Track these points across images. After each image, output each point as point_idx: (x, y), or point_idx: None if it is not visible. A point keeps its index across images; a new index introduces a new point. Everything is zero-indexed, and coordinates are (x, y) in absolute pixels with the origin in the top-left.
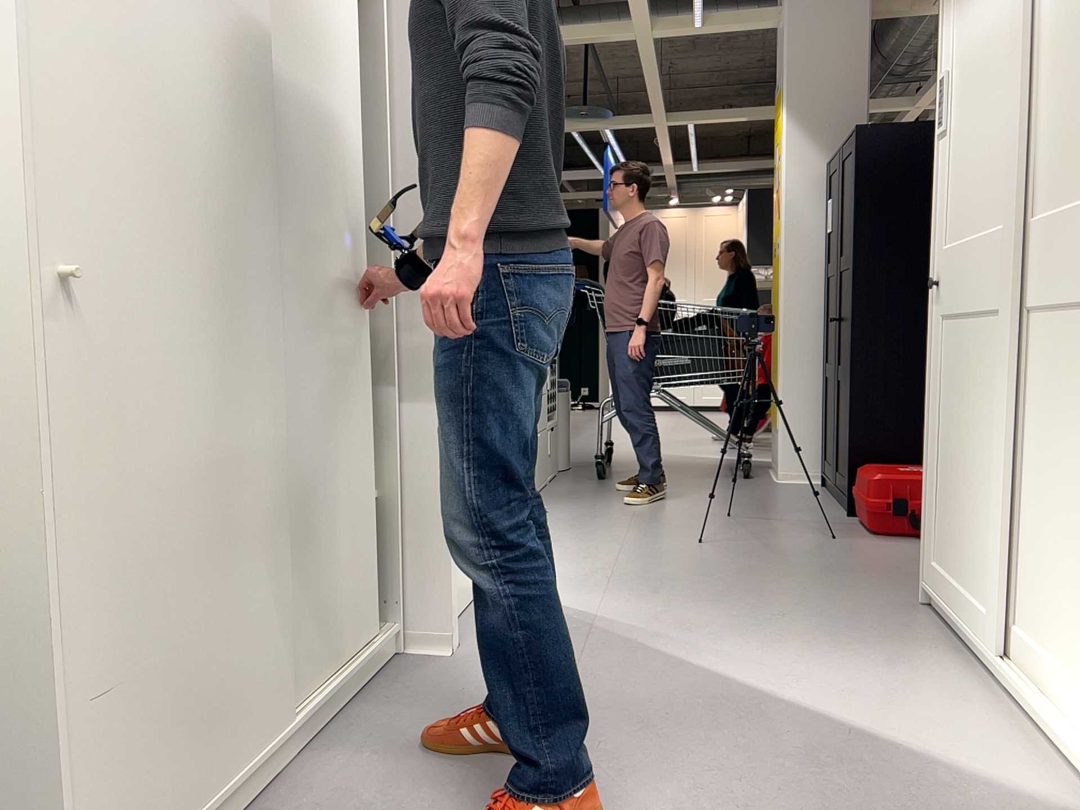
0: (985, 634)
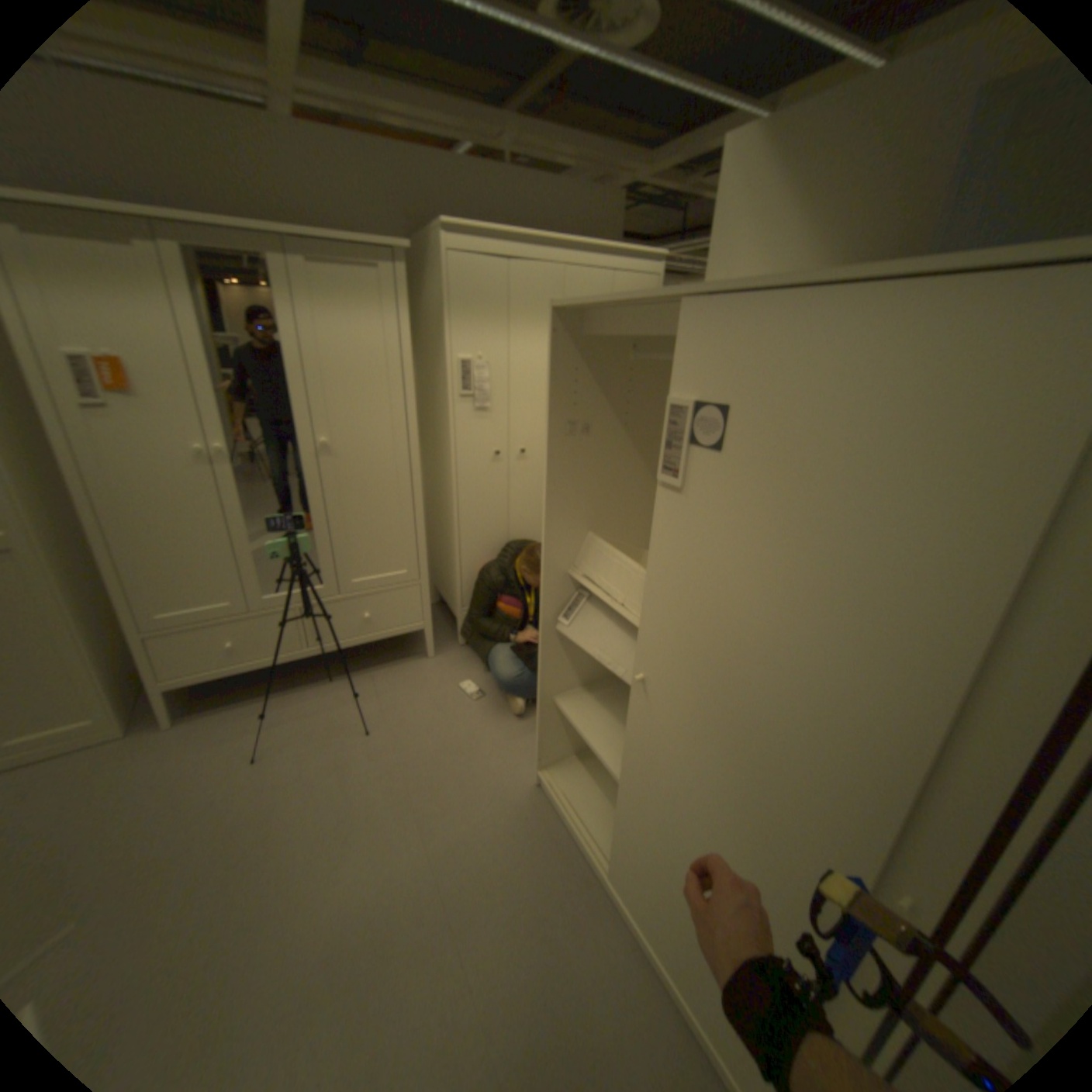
0: None
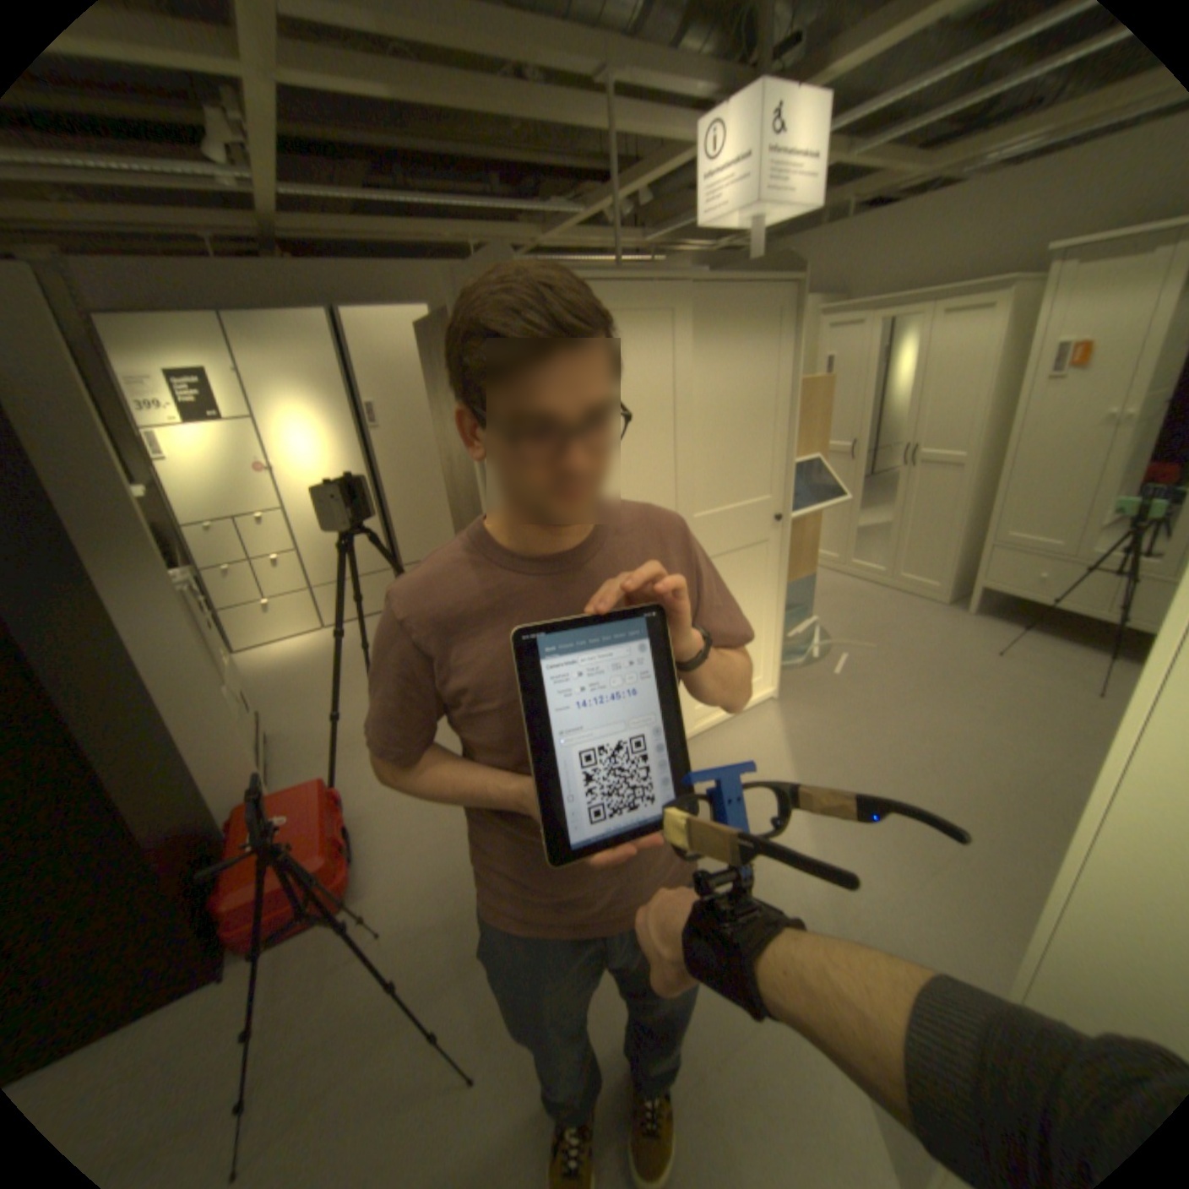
0: (693, 725)
